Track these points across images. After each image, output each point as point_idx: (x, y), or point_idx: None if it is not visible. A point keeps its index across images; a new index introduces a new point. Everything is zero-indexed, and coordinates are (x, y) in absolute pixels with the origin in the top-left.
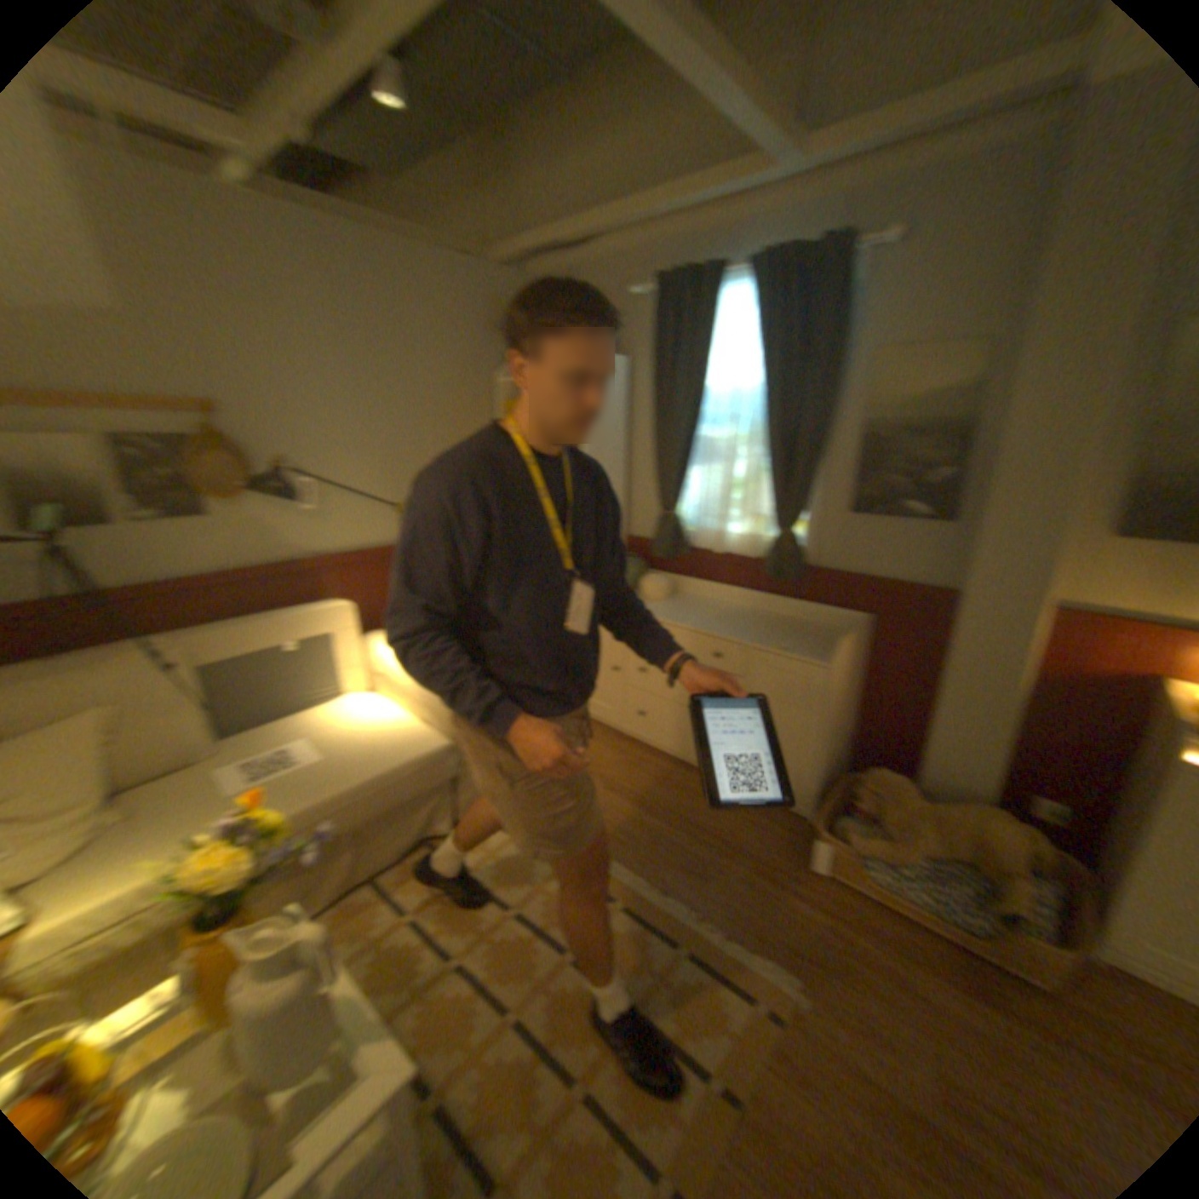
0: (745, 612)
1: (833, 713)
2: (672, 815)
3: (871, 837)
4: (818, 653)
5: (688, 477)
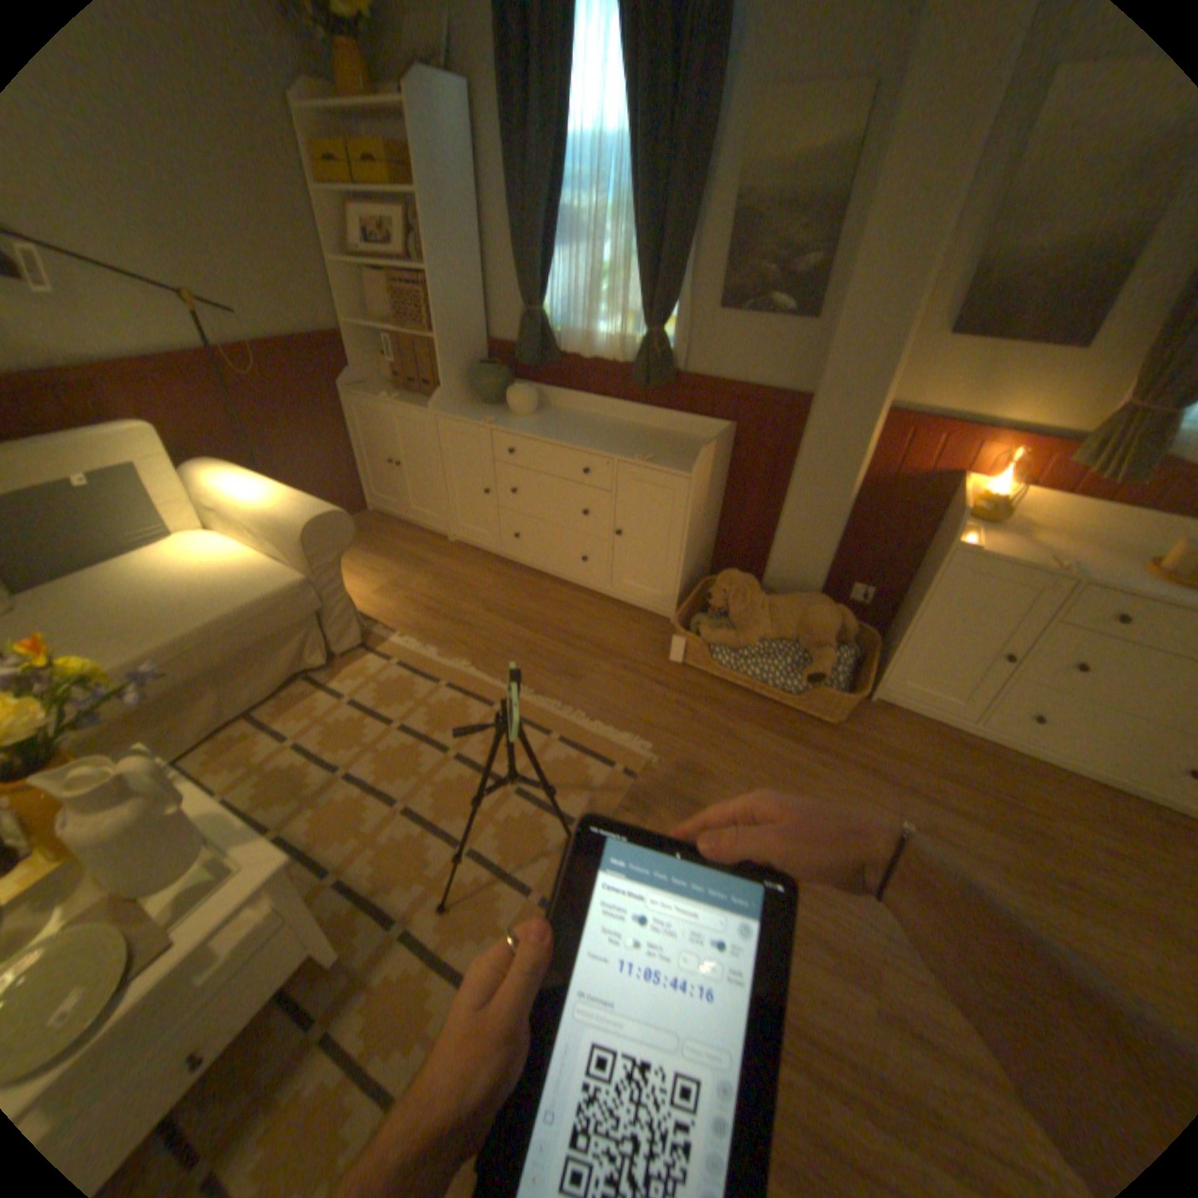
0: (615, 425)
1: (692, 522)
2: (547, 627)
3: (718, 627)
4: (680, 464)
5: (550, 264)
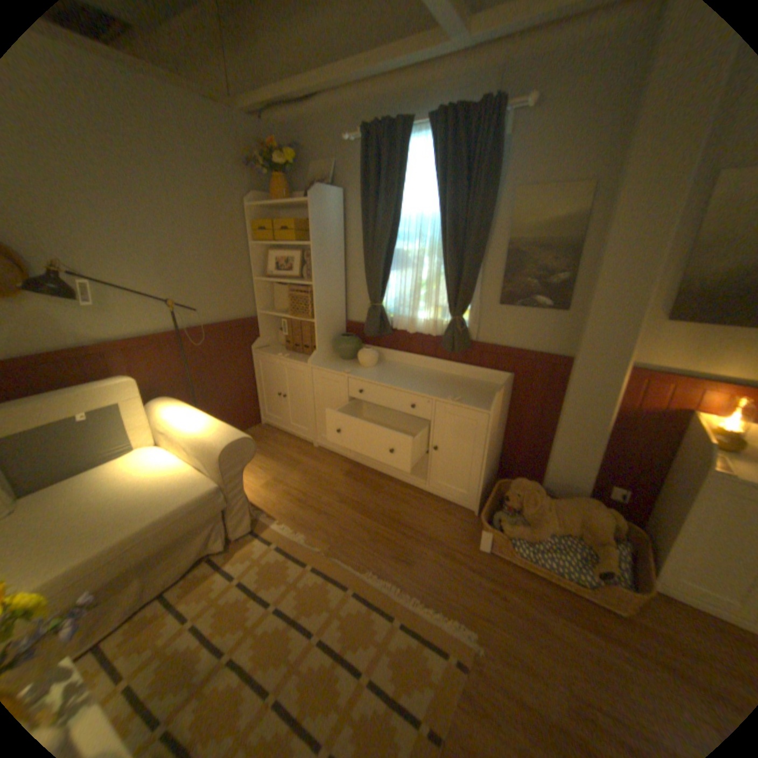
0: (429, 373)
1: (490, 442)
2: (384, 517)
3: (515, 523)
4: (480, 402)
5: (388, 279)
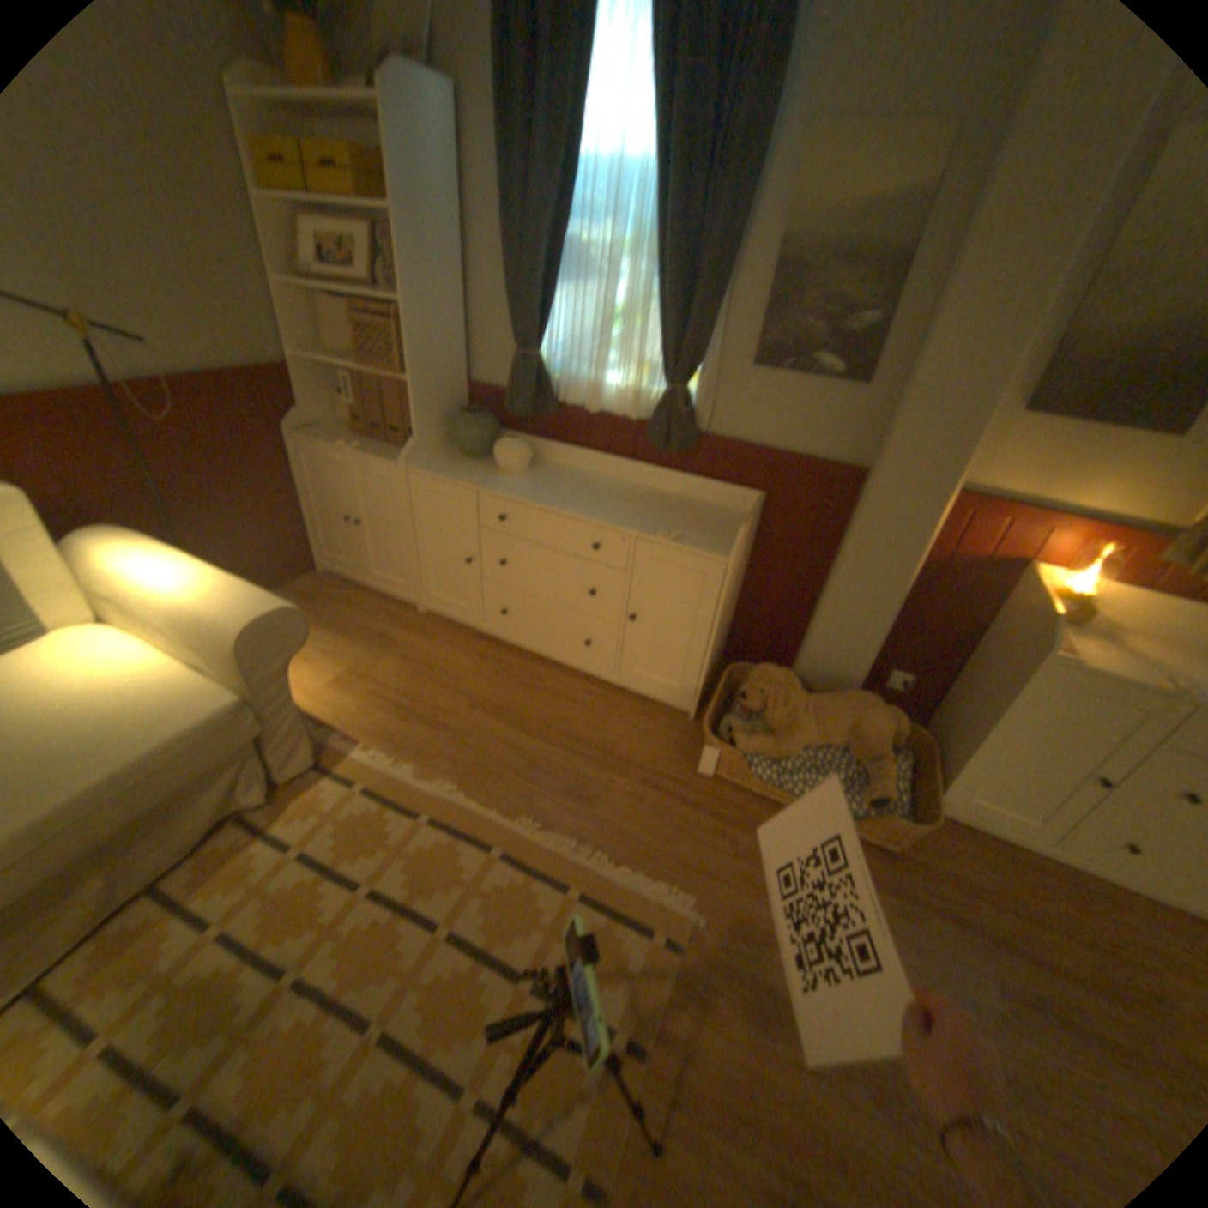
0: (622, 489)
1: (723, 610)
2: (547, 729)
3: (753, 731)
4: (710, 543)
5: (550, 303)
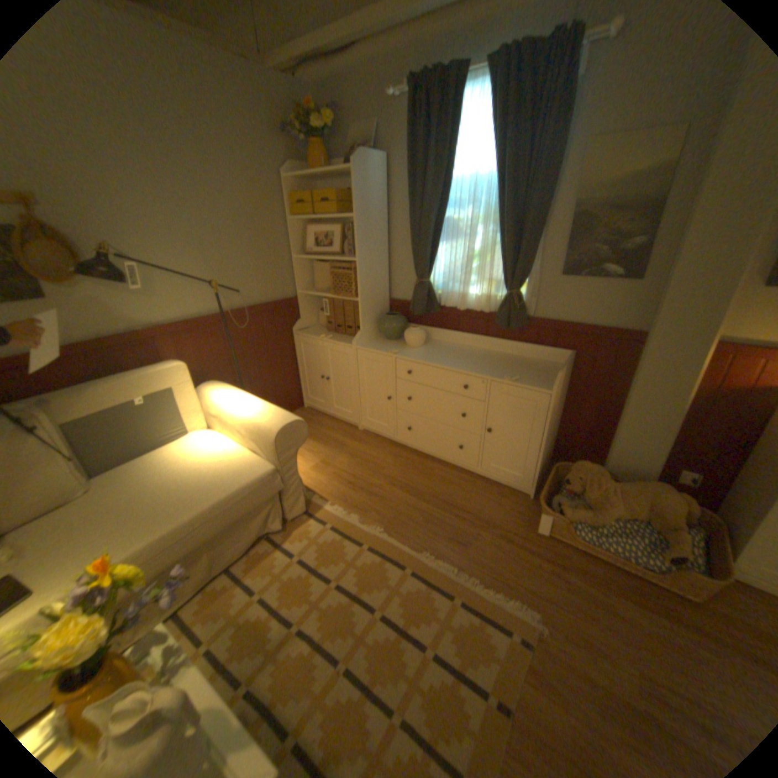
0: (480, 352)
1: (550, 424)
2: (436, 499)
3: (576, 507)
4: (539, 382)
5: (436, 251)
